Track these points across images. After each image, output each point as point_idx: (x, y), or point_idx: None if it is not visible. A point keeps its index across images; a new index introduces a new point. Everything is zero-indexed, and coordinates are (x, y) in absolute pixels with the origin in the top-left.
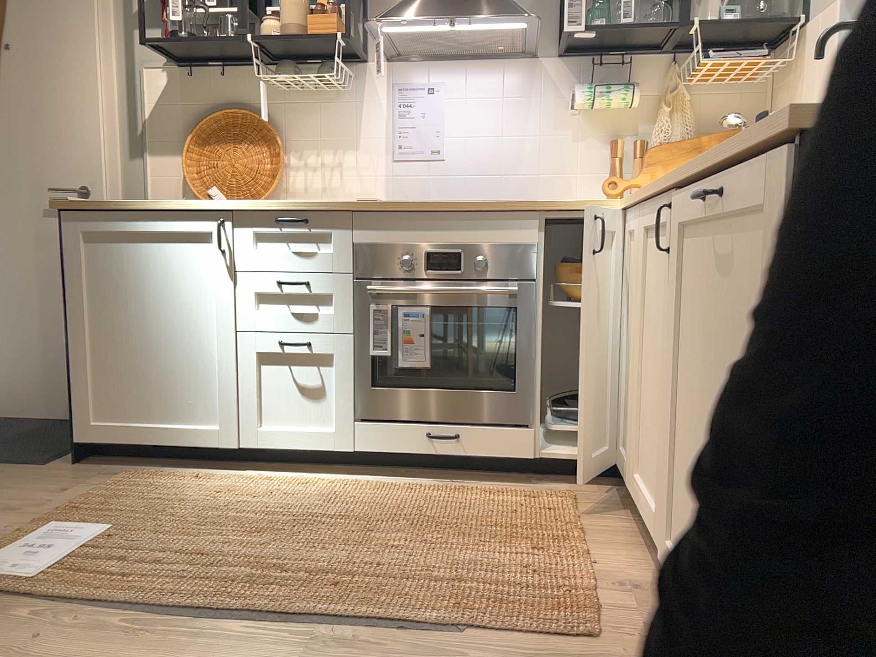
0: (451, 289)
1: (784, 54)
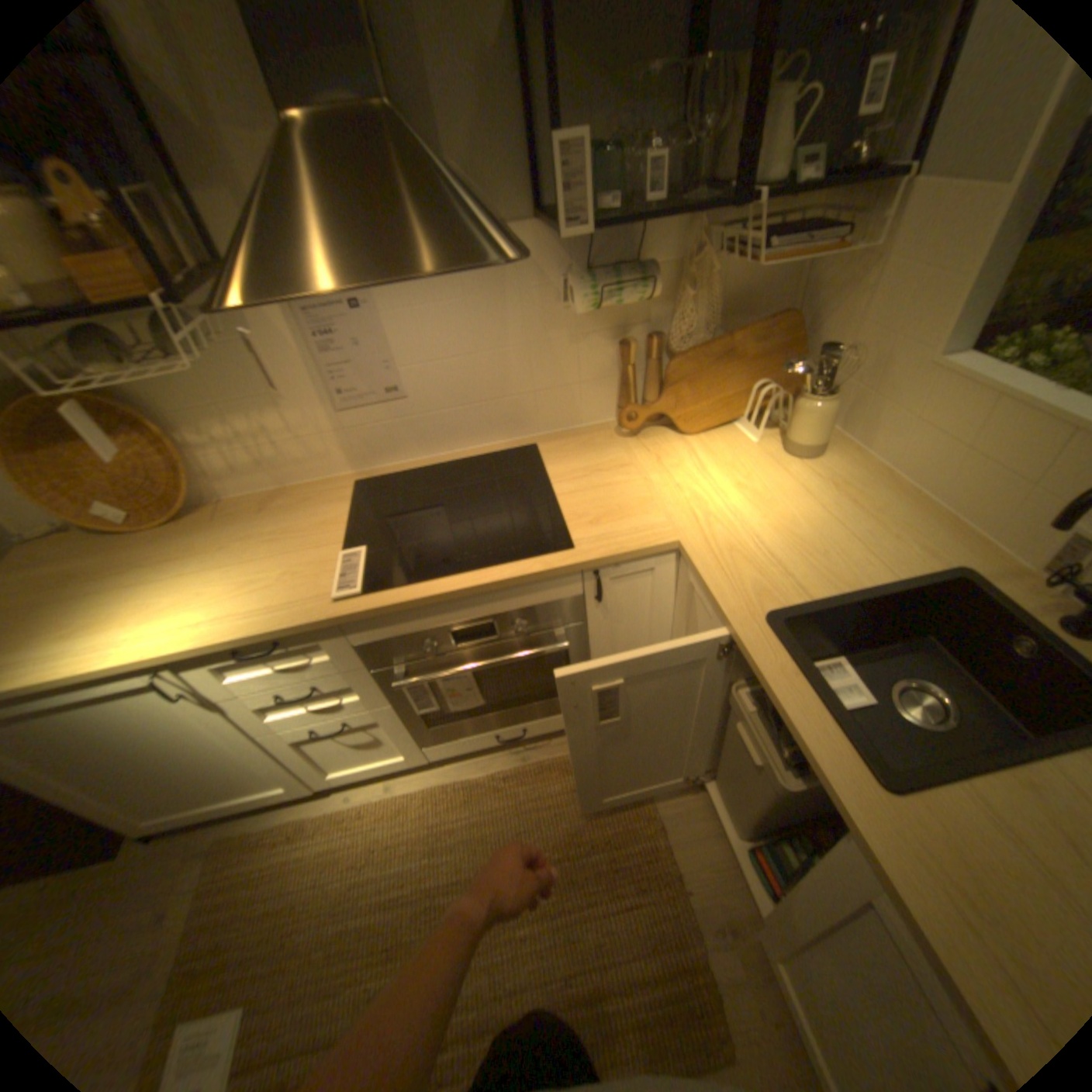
0: (491, 662)
1: (865, 207)
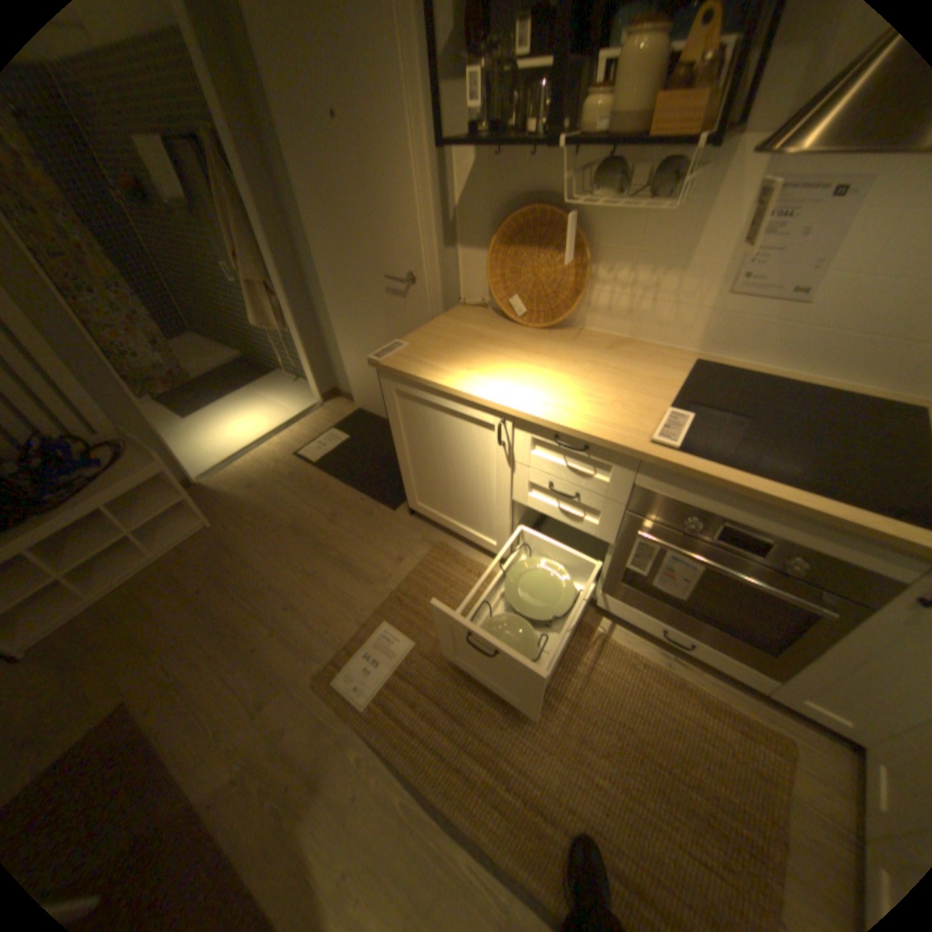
0: (739, 576)
1: None
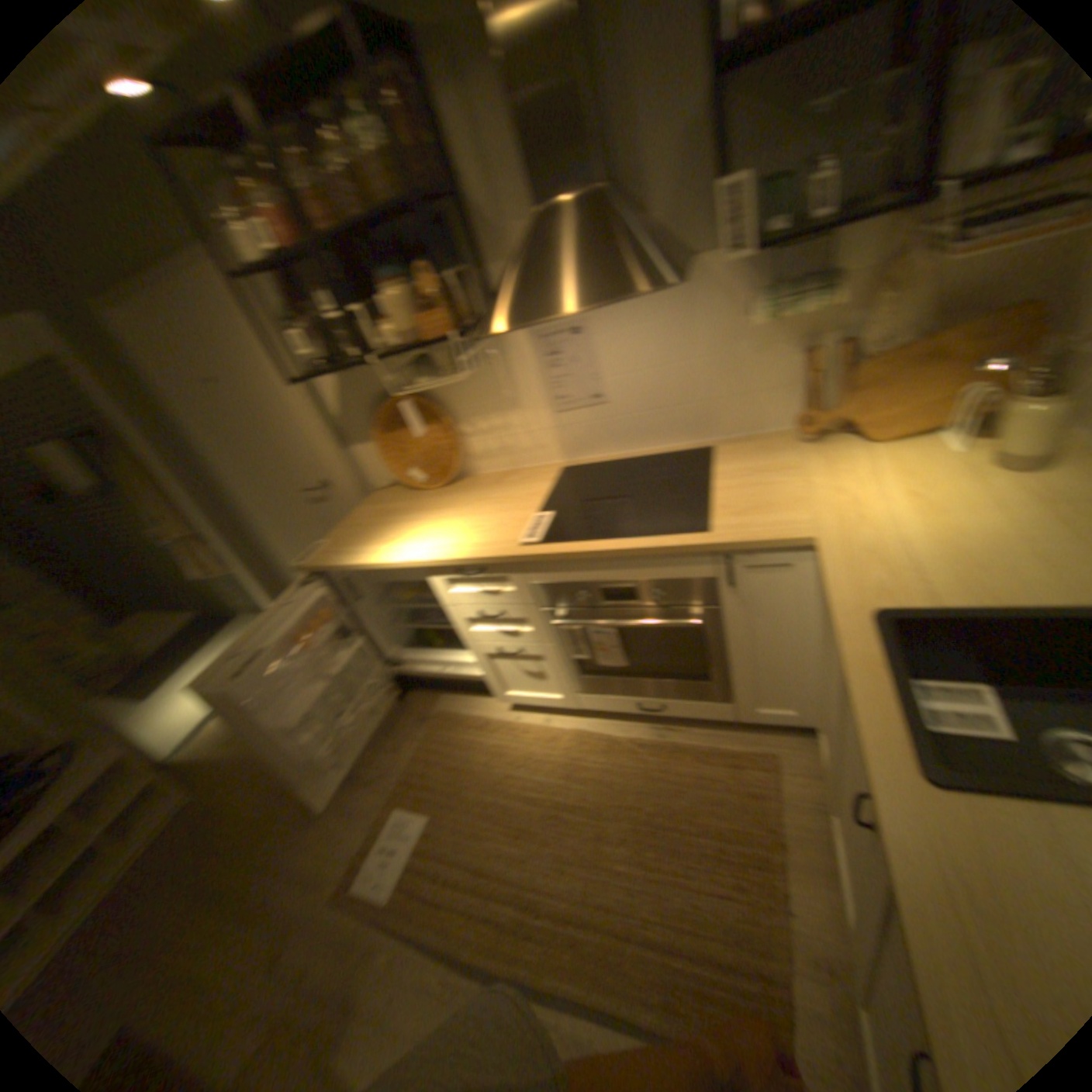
0: (626, 623)
1: None
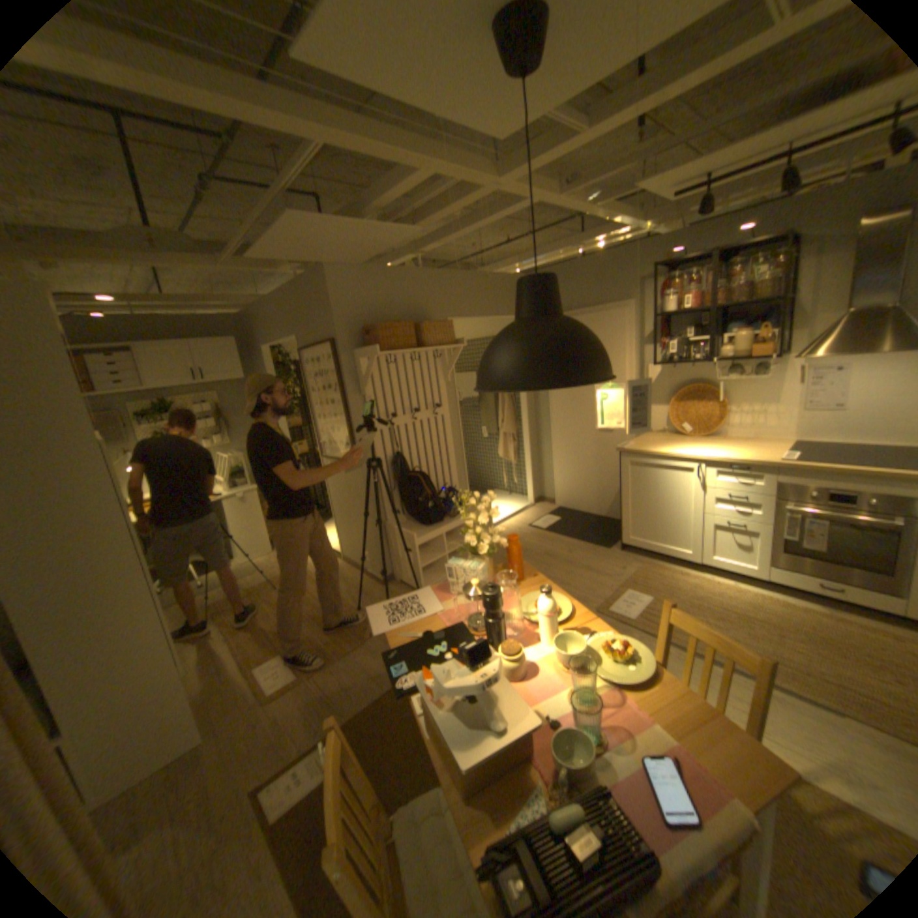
0: (845, 517)
1: None
